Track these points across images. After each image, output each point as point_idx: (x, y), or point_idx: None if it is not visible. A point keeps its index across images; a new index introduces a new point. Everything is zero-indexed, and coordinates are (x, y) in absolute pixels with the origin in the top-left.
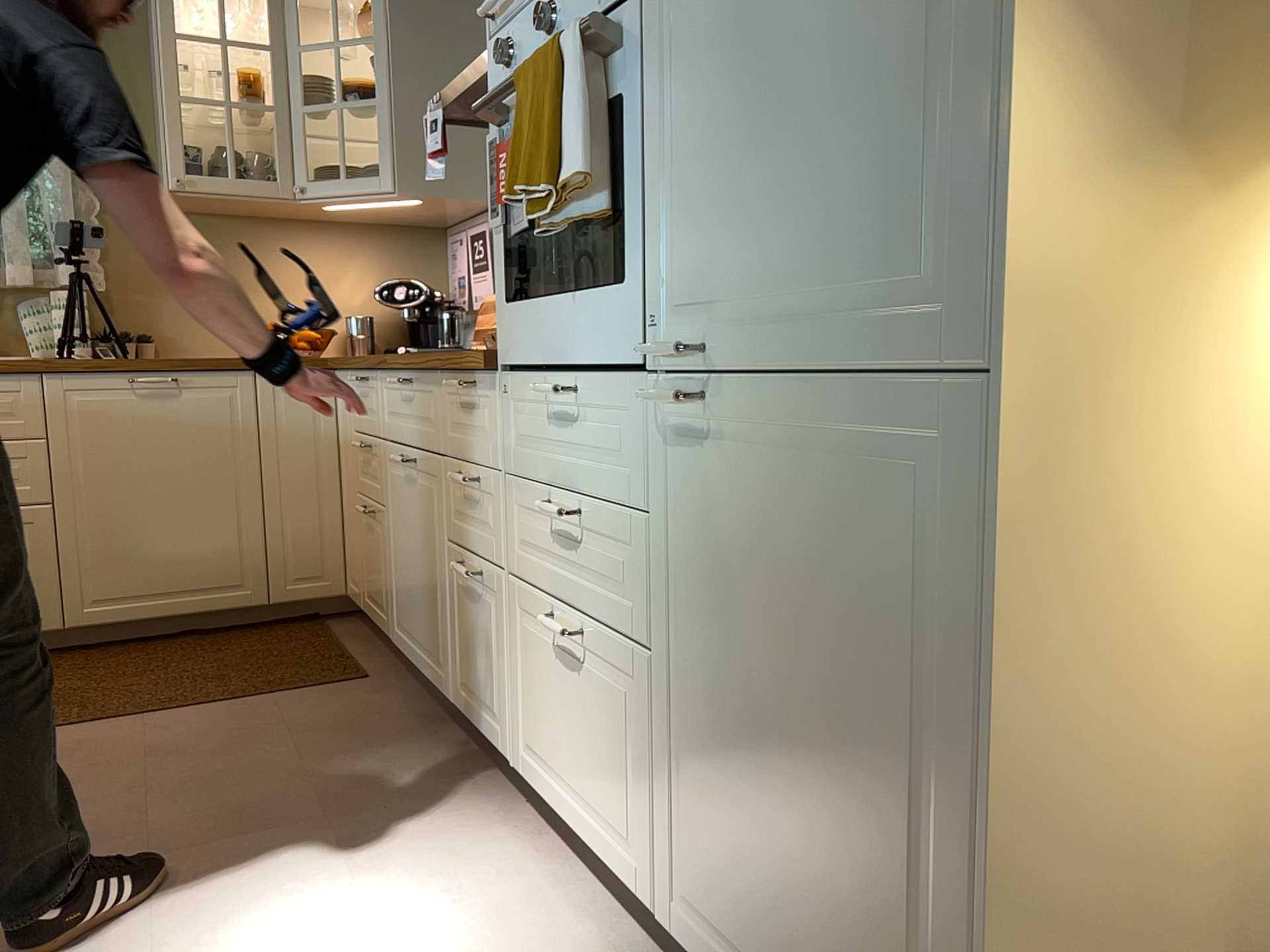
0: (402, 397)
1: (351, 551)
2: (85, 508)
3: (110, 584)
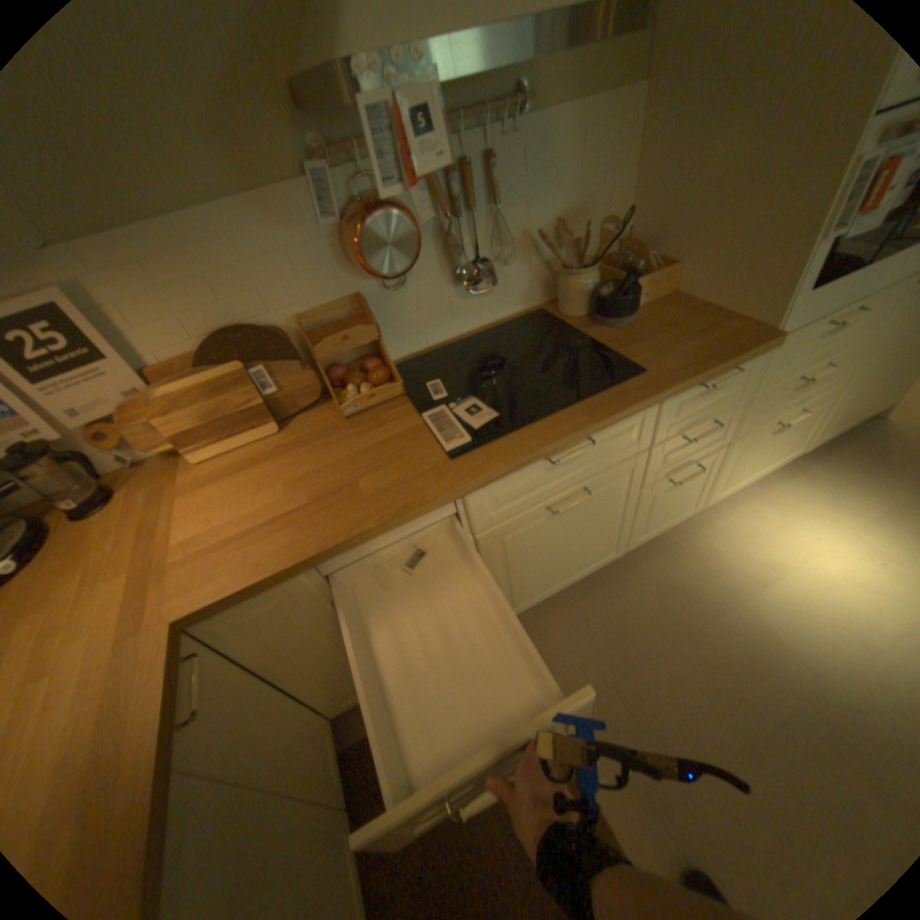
0: (549, 467)
1: (343, 686)
2: None
3: None
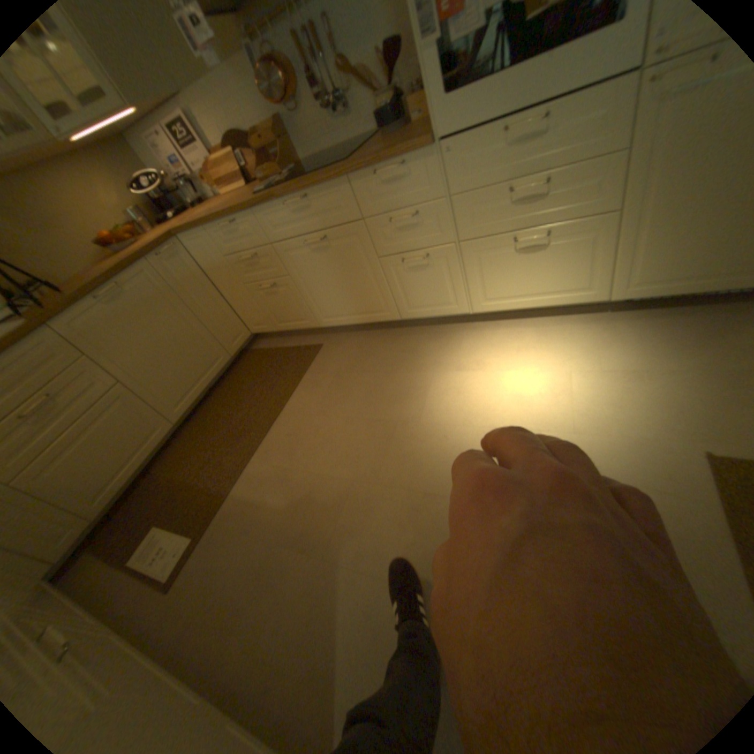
0: (292, 210)
1: (249, 313)
2: (134, 372)
3: (174, 394)
